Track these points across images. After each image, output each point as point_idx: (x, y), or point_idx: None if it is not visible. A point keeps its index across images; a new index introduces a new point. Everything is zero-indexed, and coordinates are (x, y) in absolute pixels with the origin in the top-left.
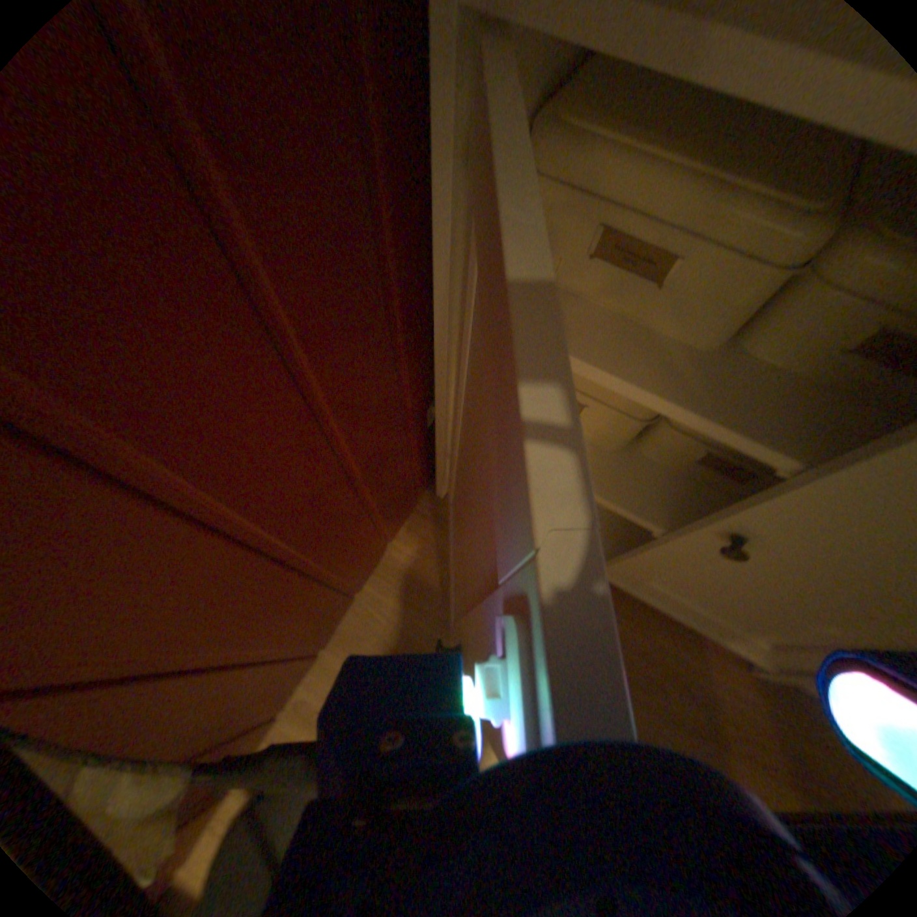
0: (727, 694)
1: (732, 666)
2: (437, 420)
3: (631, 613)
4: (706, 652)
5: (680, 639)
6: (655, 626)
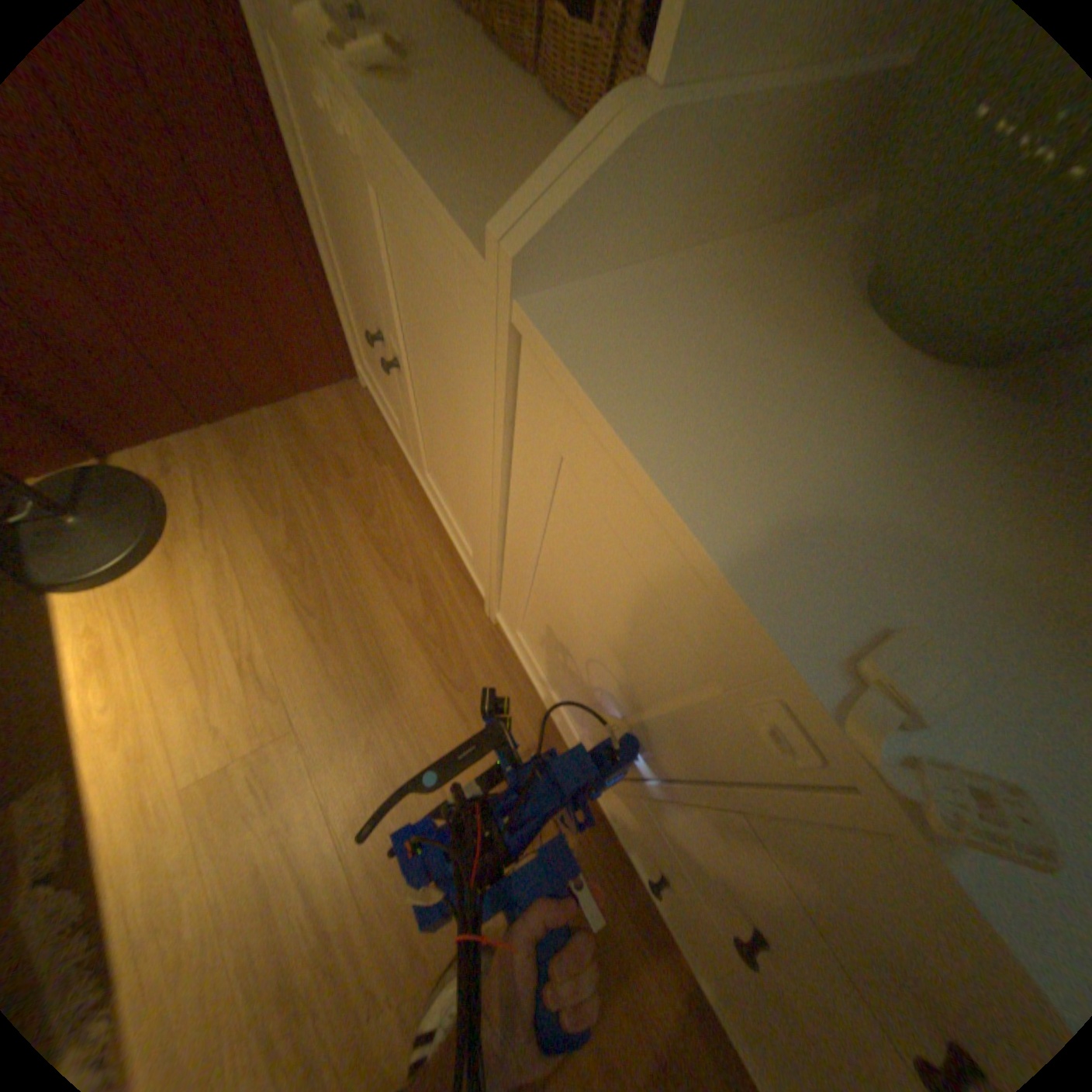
0: (450, 613)
1: (472, 601)
2: (327, 271)
3: (427, 527)
4: (460, 582)
5: (449, 563)
6: (438, 545)
